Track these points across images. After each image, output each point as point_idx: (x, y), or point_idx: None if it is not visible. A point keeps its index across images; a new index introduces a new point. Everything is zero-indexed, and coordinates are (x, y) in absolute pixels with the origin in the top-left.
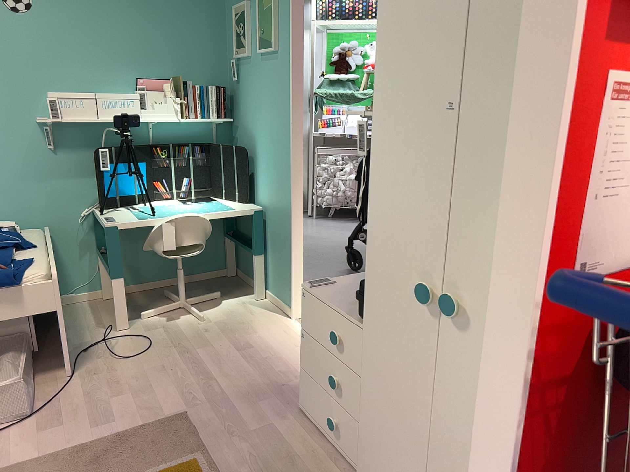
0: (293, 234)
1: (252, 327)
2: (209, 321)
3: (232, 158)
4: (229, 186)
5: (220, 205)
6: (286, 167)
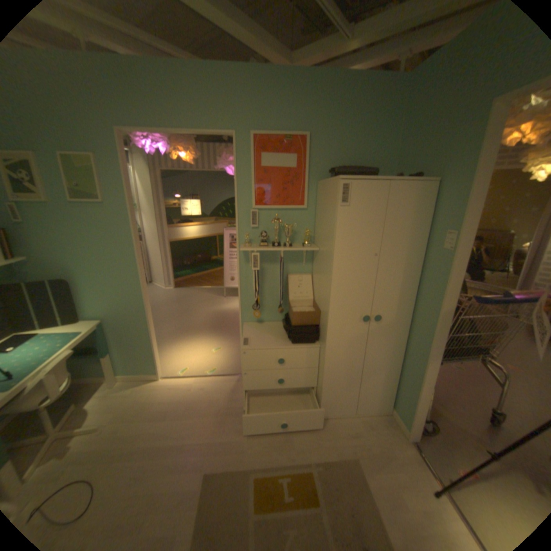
0: (150, 328)
1: (143, 403)
2: (102, 426)
3: (44, 292)
4: (46, 317)
5: (52, 335)
6: (133, 285)
